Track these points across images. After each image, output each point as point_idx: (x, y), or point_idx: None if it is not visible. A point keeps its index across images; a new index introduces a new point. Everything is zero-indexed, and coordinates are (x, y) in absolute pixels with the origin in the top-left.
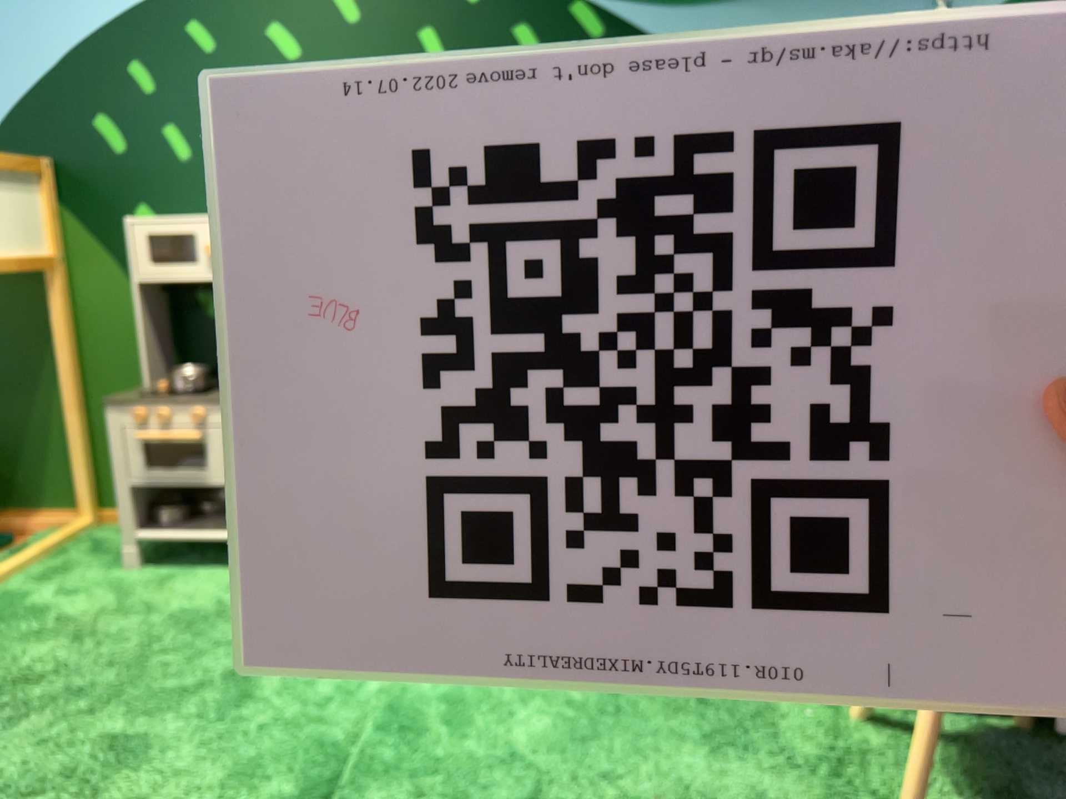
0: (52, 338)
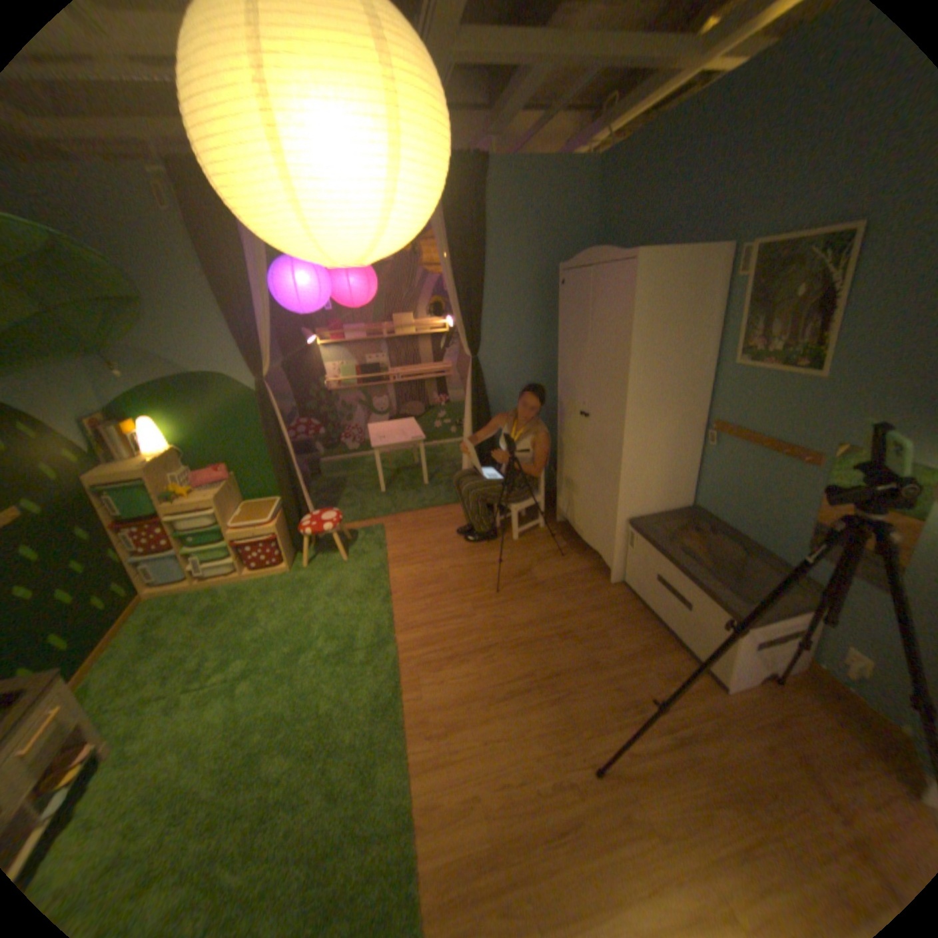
0: None
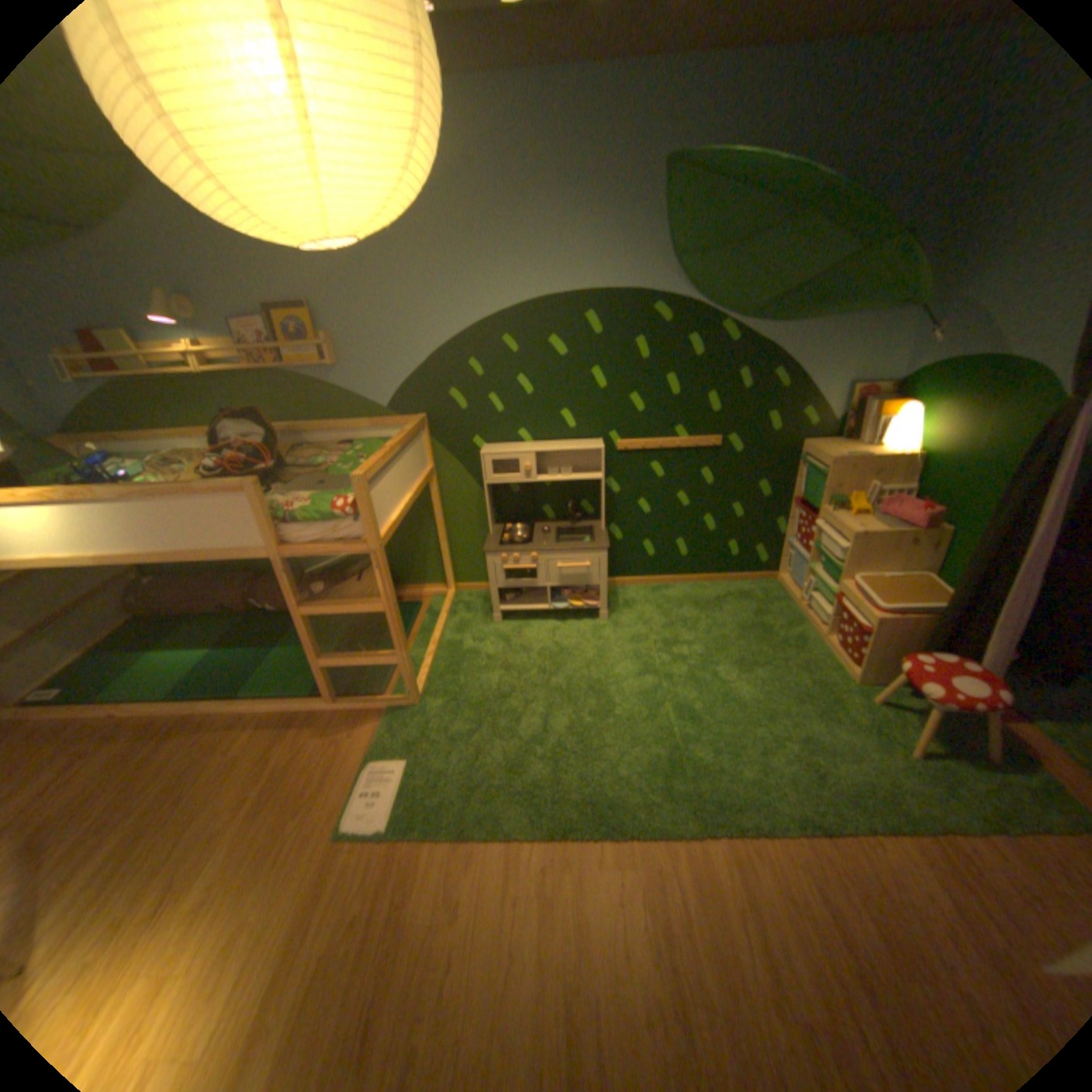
0: (432, 508)
